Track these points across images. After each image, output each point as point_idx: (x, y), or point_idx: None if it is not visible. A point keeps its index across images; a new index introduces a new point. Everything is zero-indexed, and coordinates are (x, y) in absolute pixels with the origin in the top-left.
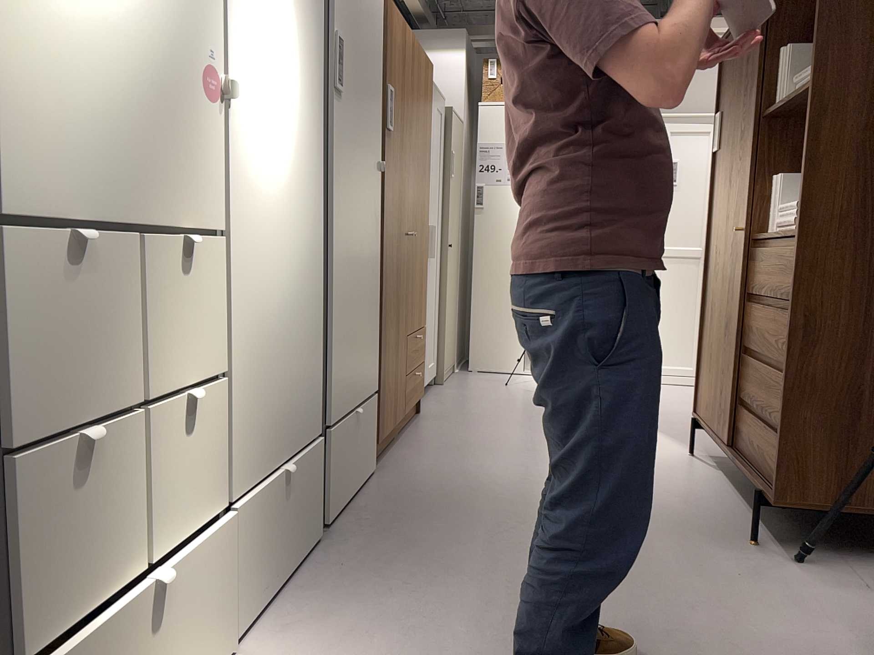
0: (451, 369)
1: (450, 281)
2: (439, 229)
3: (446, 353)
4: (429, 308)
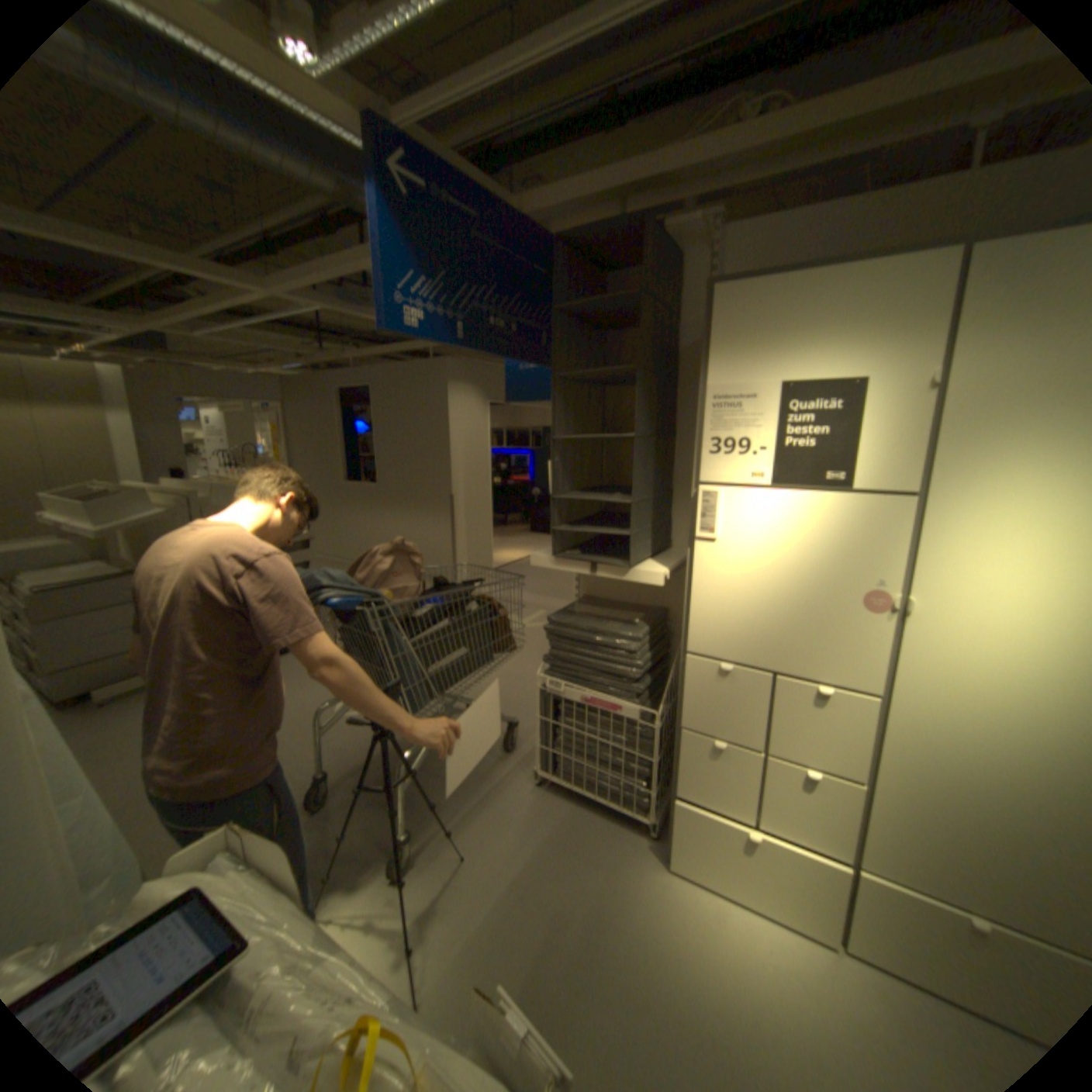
0: None
1: None
2: None
3: None
4: None
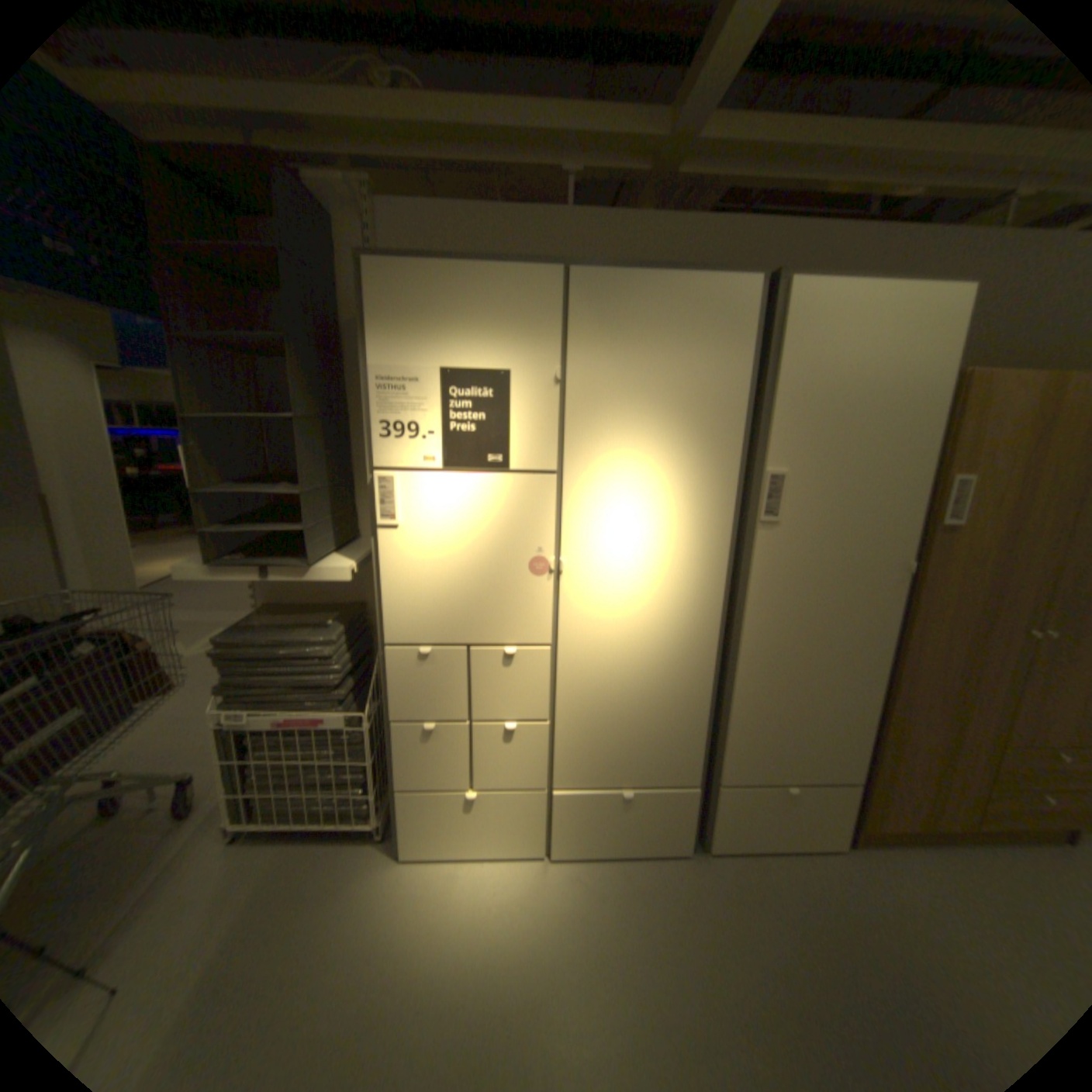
0: None
1: None
2: None
3: None
4: None
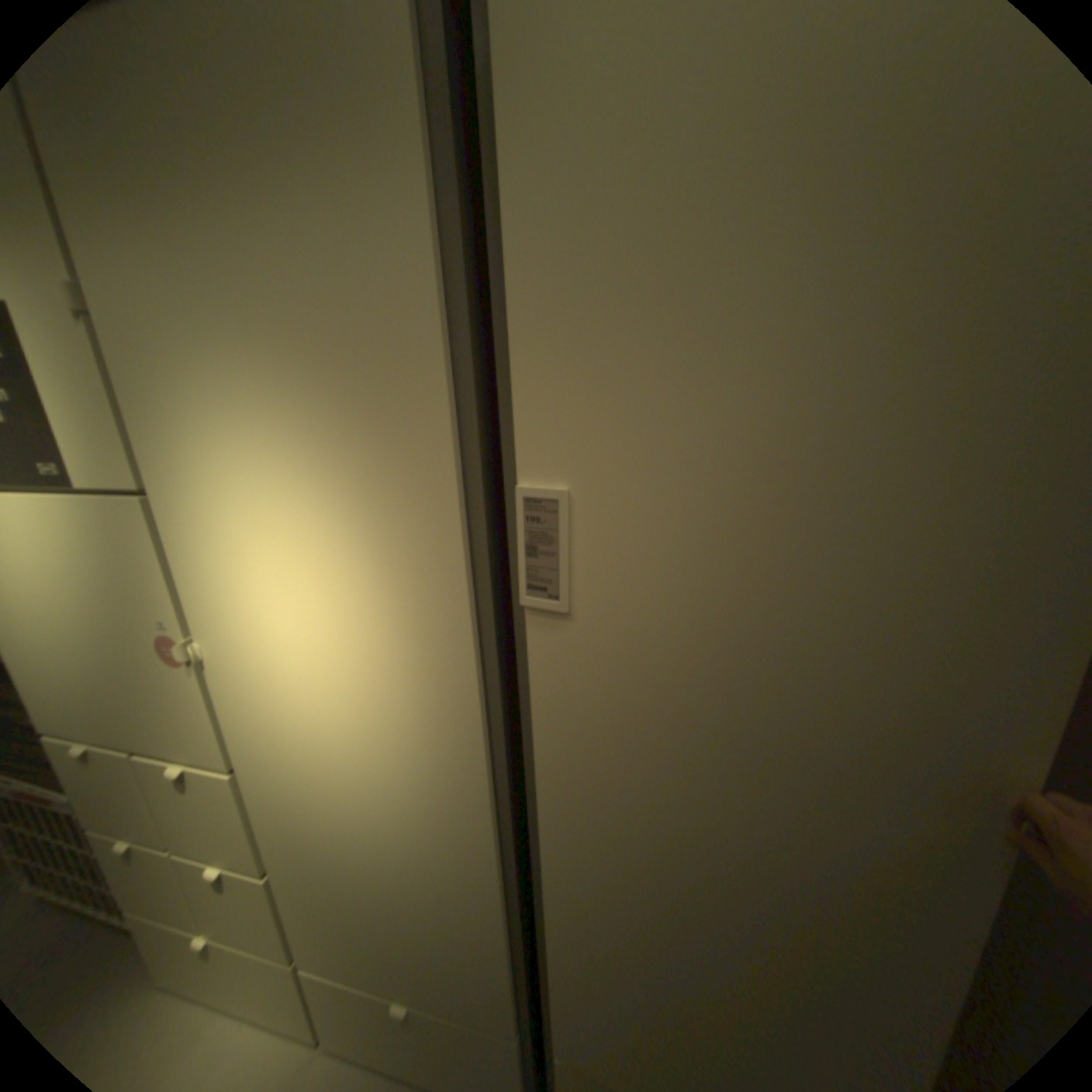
0: None
1: None
2: None
3: None
4: None
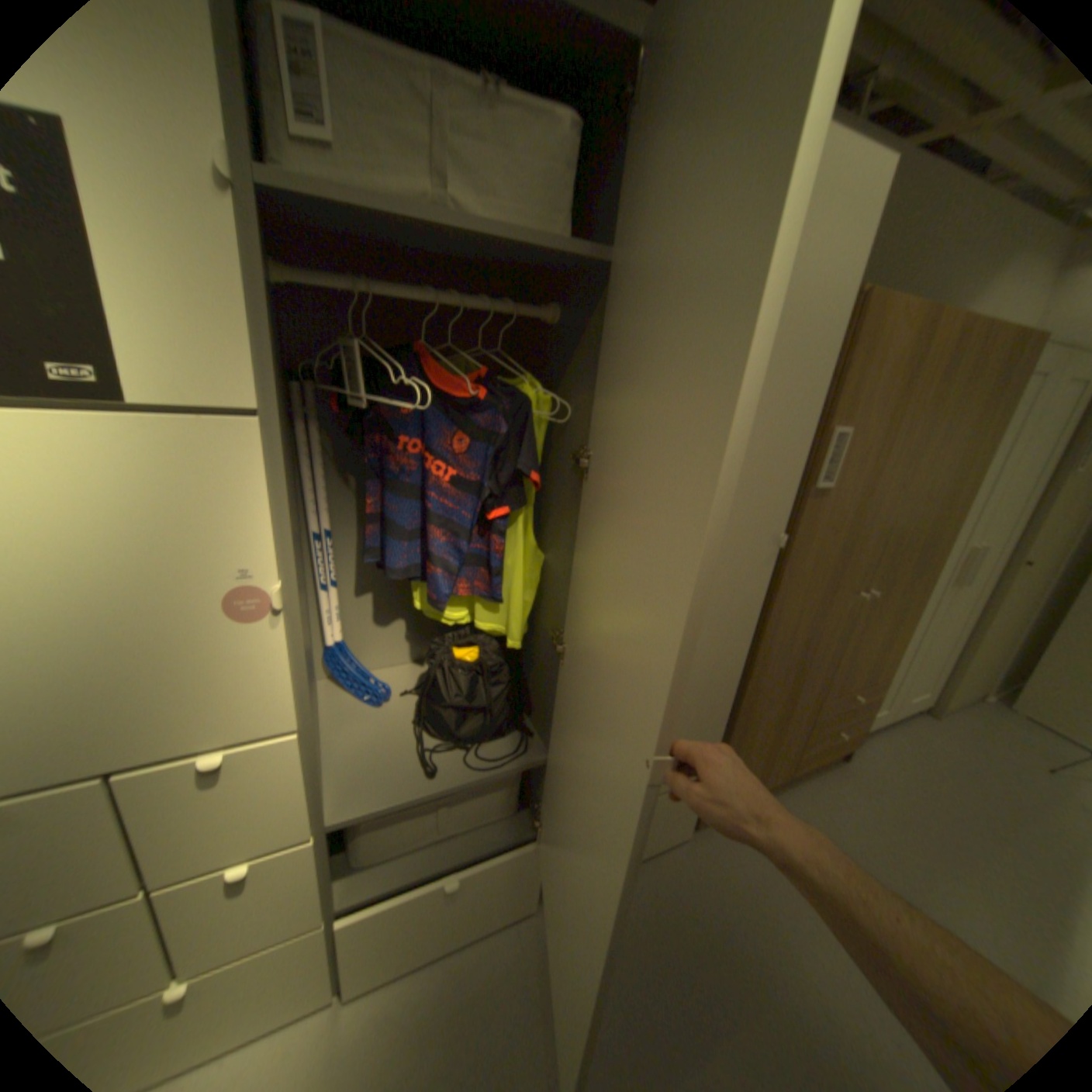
0: (973, 701)
1: (1012, 607)
2: (1012, 544)
3: (965, 689)
4: (940, 642)
